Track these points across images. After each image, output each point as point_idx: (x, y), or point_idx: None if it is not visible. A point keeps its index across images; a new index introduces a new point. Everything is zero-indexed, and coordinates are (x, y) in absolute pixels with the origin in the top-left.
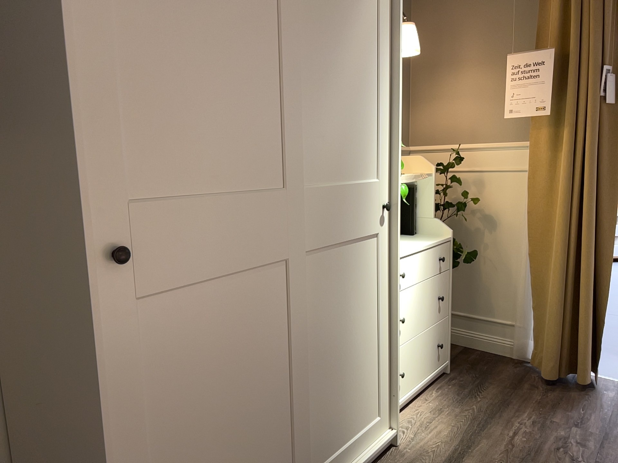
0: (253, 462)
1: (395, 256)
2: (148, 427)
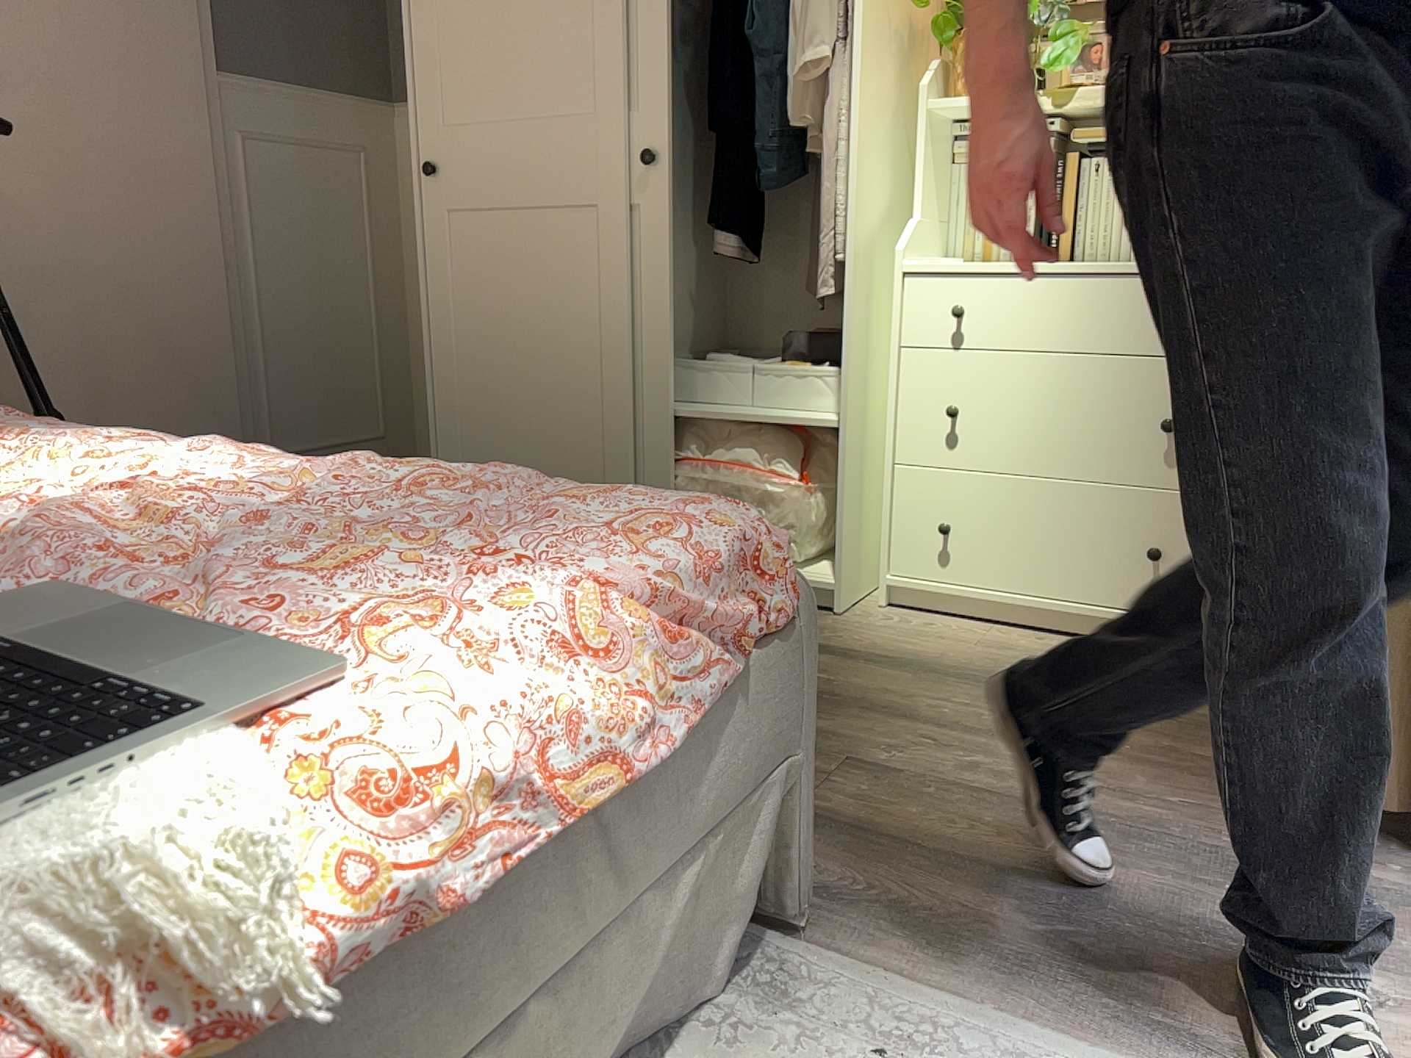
0: (547, 436)
1: (852, 248)
2: (447, 329)
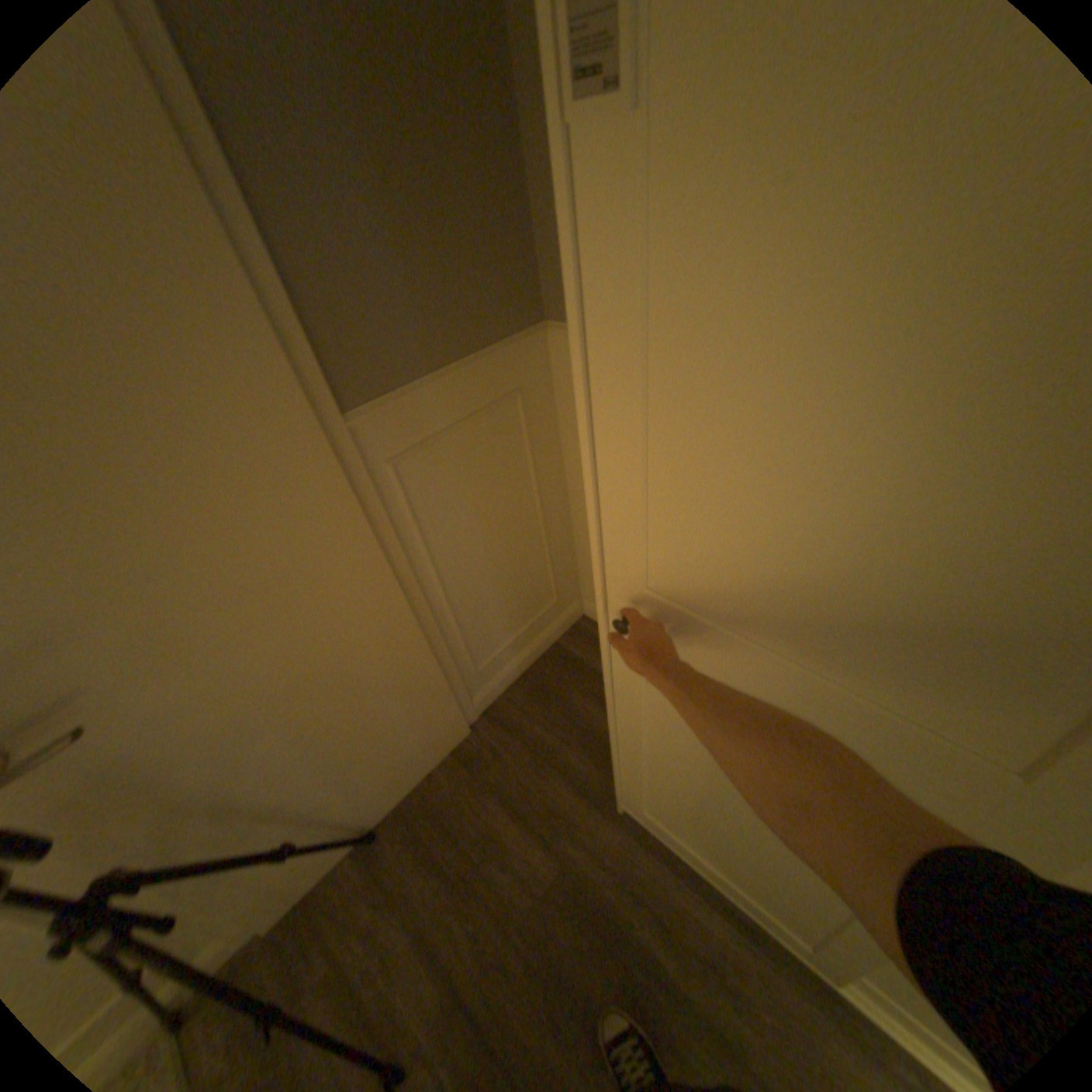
0: (750, 870)
1: None
2: (633, 733)
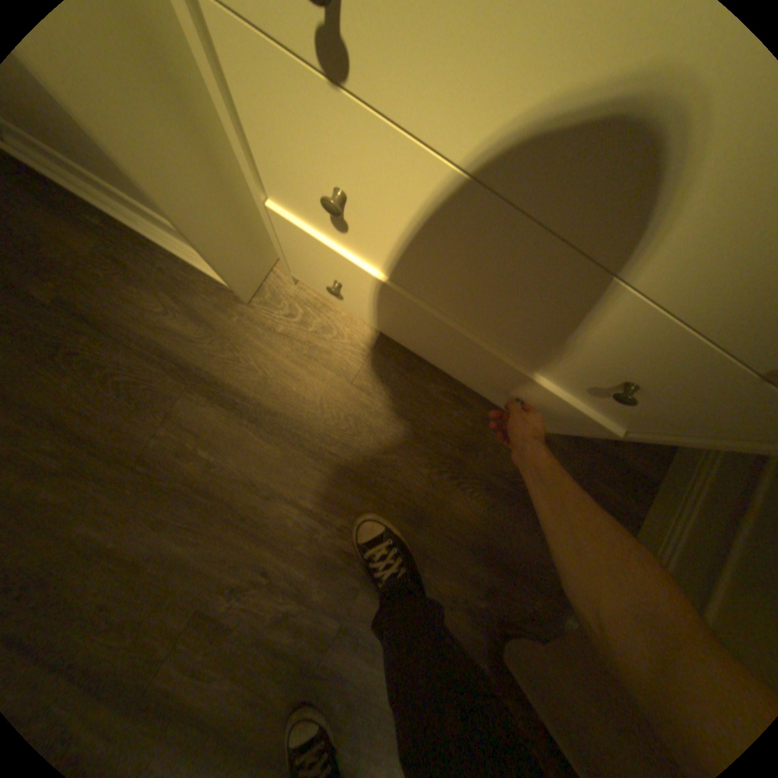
0: None
1: None
2: None
